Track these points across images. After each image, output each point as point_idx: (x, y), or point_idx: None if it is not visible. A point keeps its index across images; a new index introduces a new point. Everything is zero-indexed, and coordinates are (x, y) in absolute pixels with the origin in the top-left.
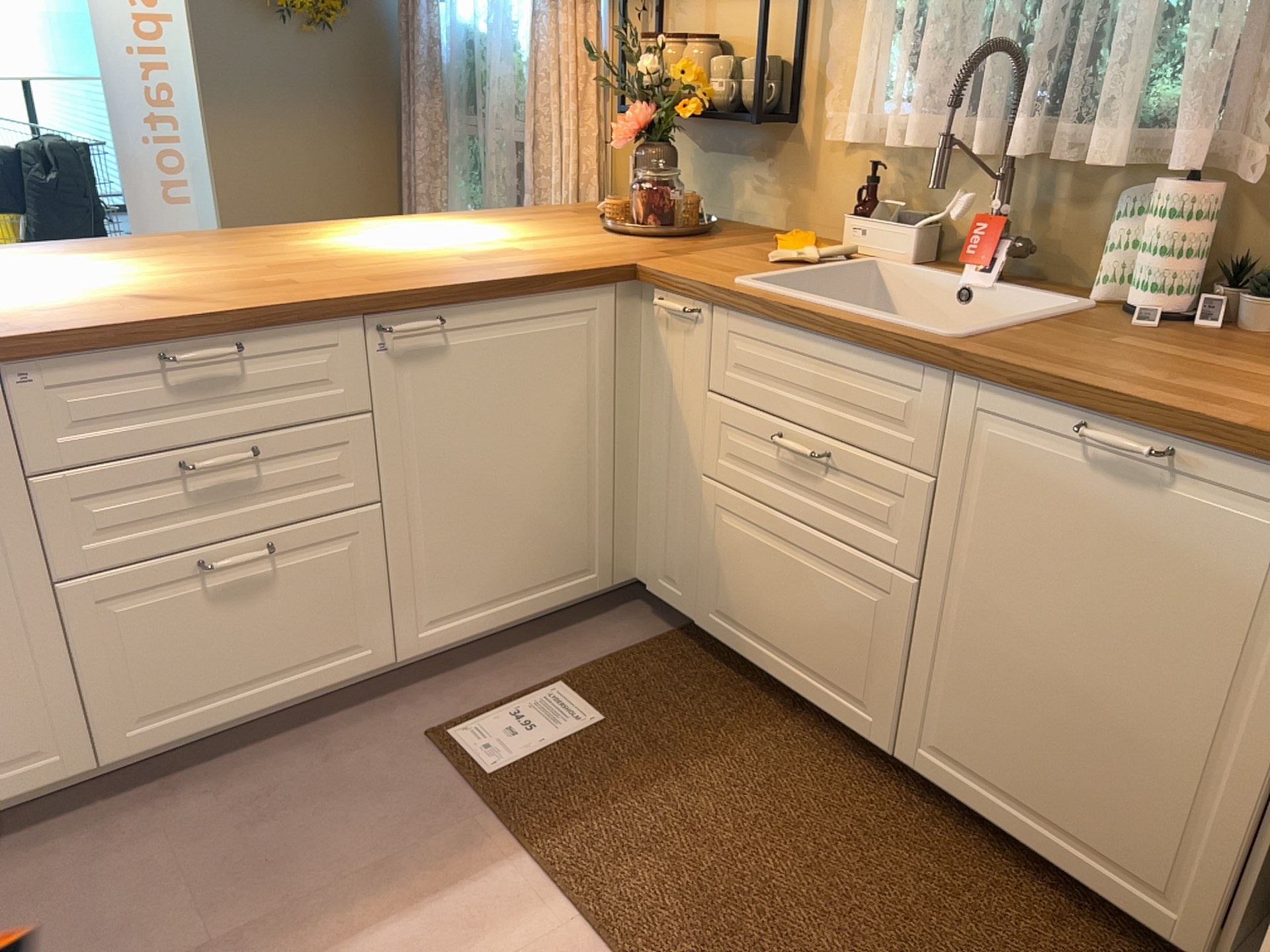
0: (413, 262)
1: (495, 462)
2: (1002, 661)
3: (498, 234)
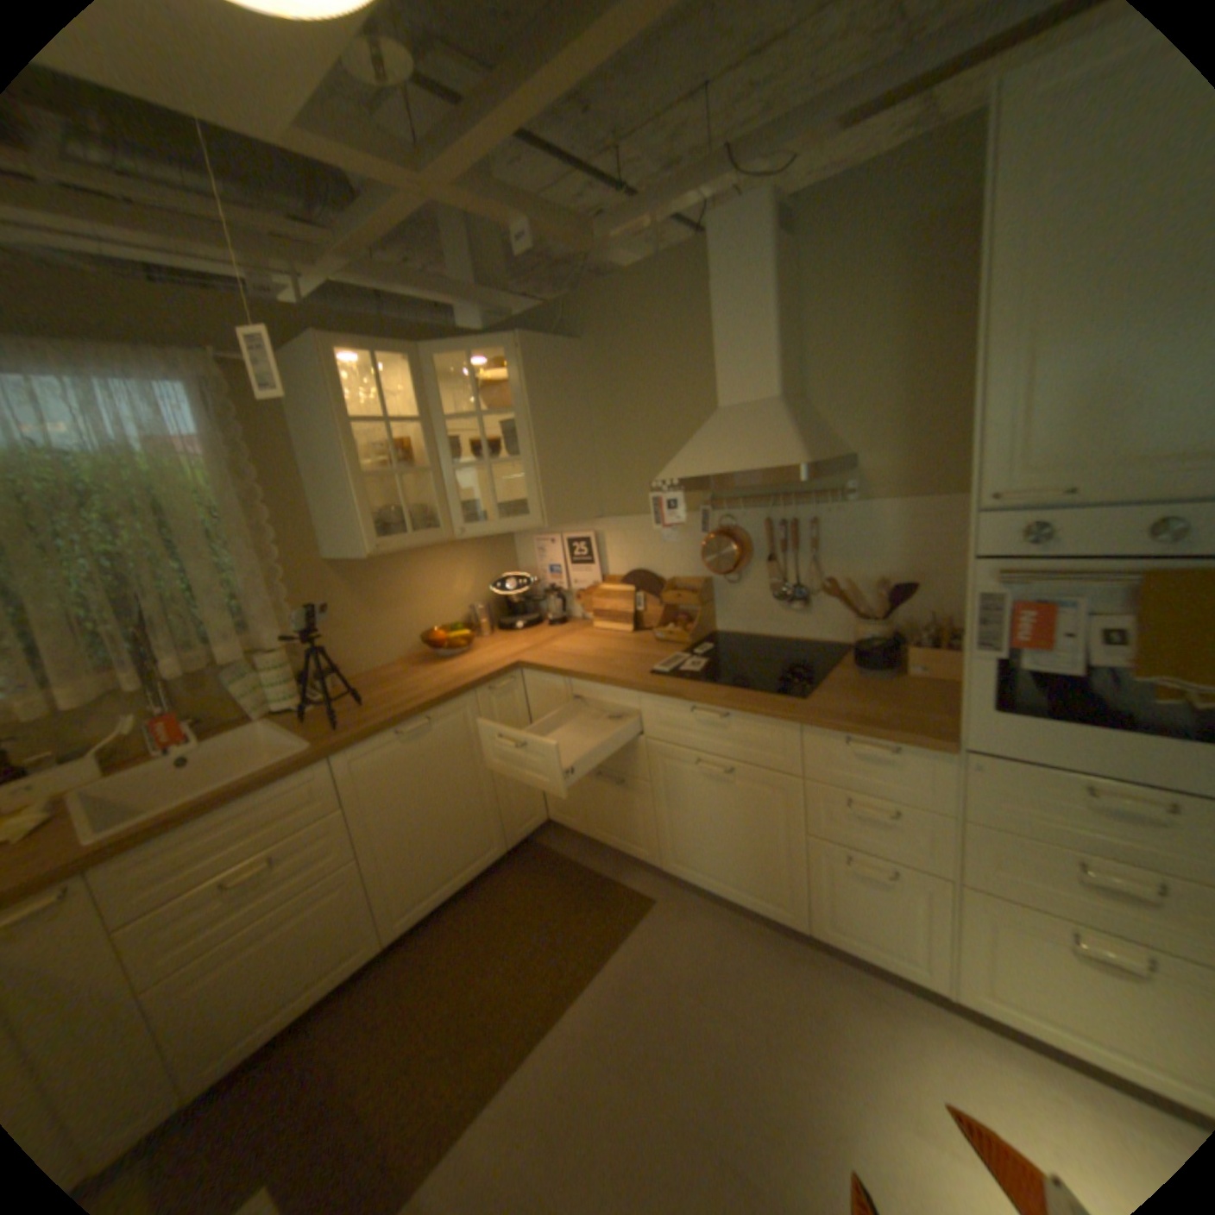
0: None
1: None
2: (407, 845)
3: None
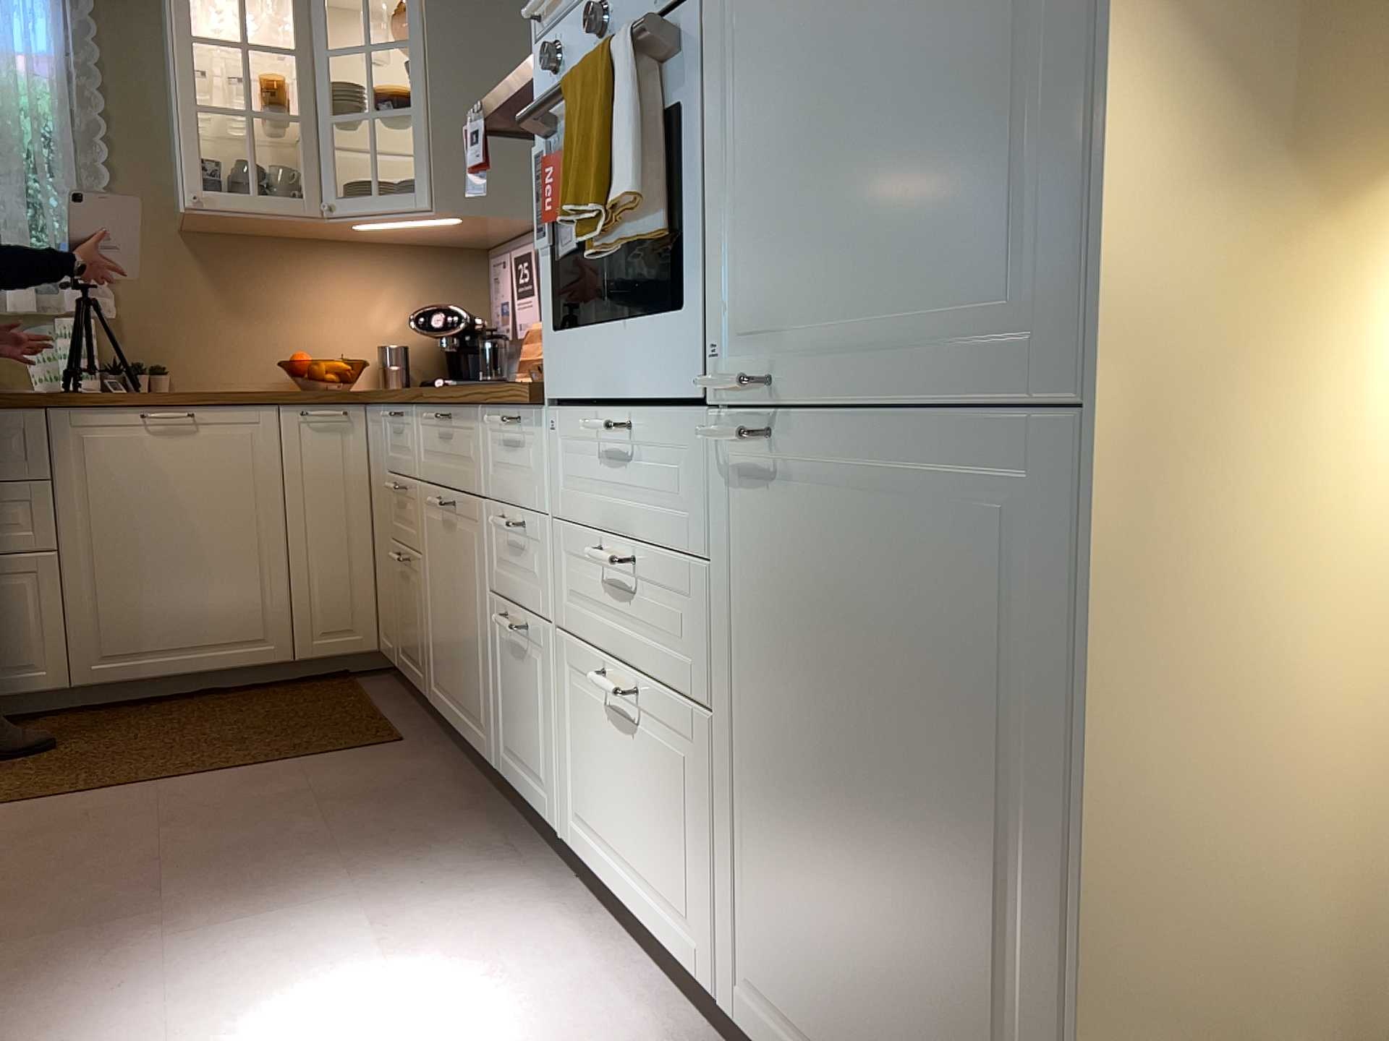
0: None
1: None
2: (133, 569)
3: None
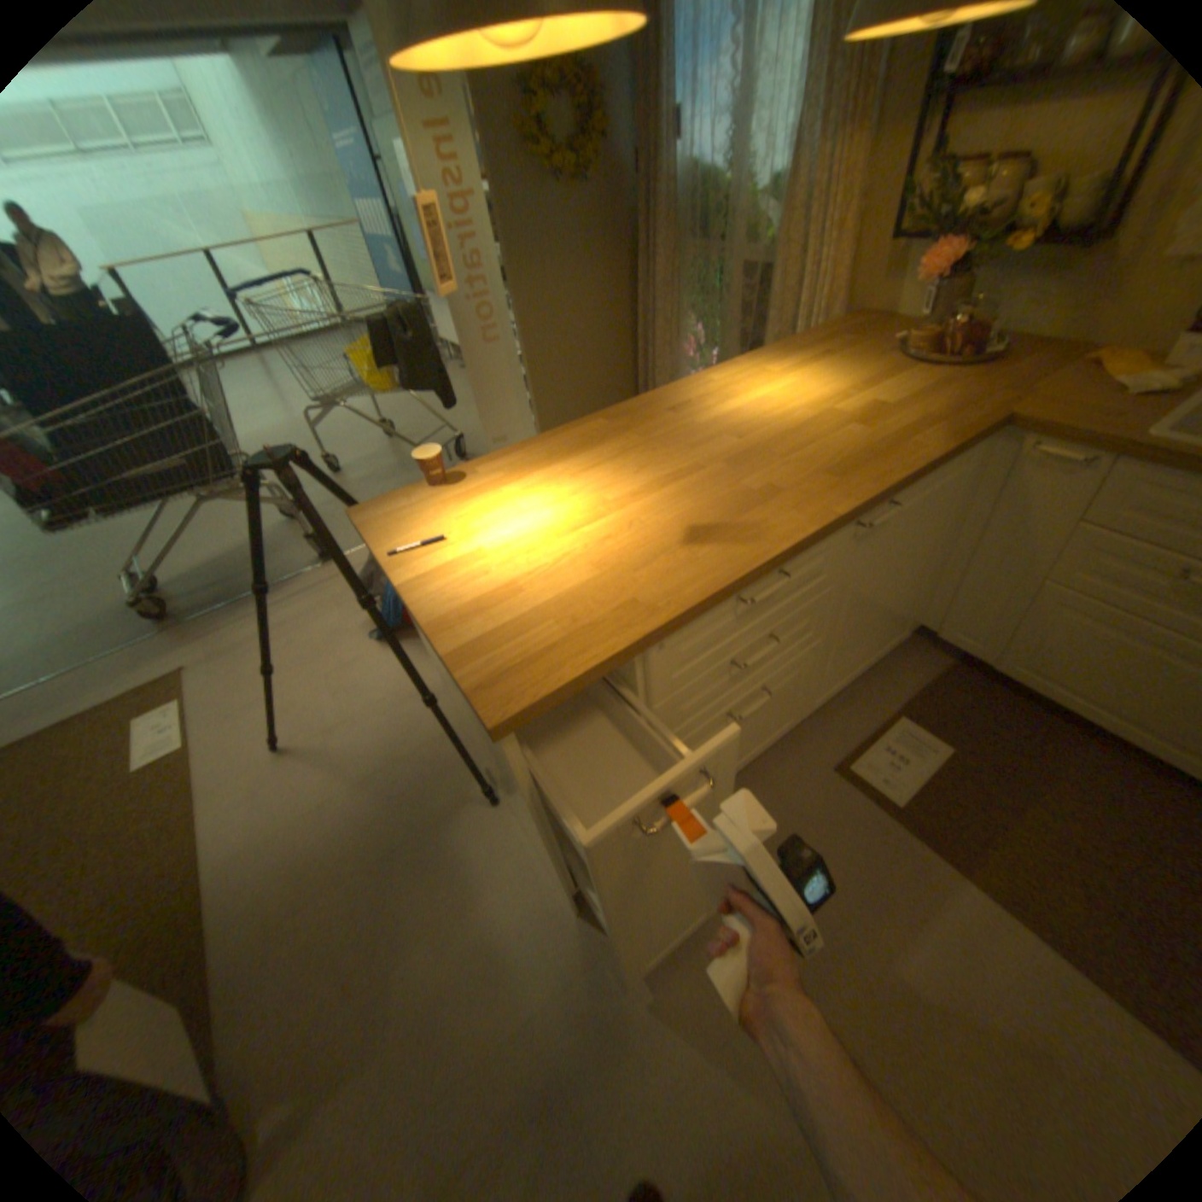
0: (827, 437)
1: (885, 587)
2: None
3: (835, 379)
